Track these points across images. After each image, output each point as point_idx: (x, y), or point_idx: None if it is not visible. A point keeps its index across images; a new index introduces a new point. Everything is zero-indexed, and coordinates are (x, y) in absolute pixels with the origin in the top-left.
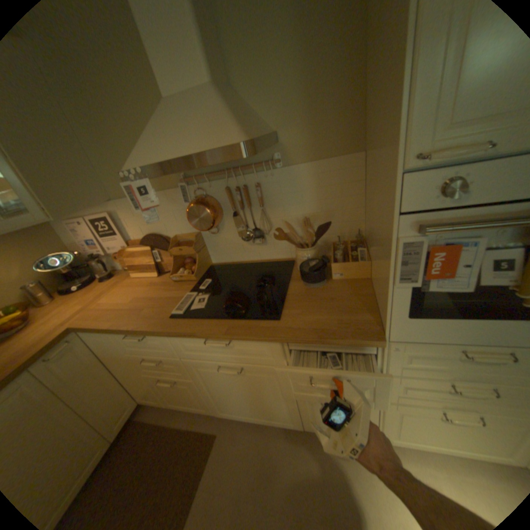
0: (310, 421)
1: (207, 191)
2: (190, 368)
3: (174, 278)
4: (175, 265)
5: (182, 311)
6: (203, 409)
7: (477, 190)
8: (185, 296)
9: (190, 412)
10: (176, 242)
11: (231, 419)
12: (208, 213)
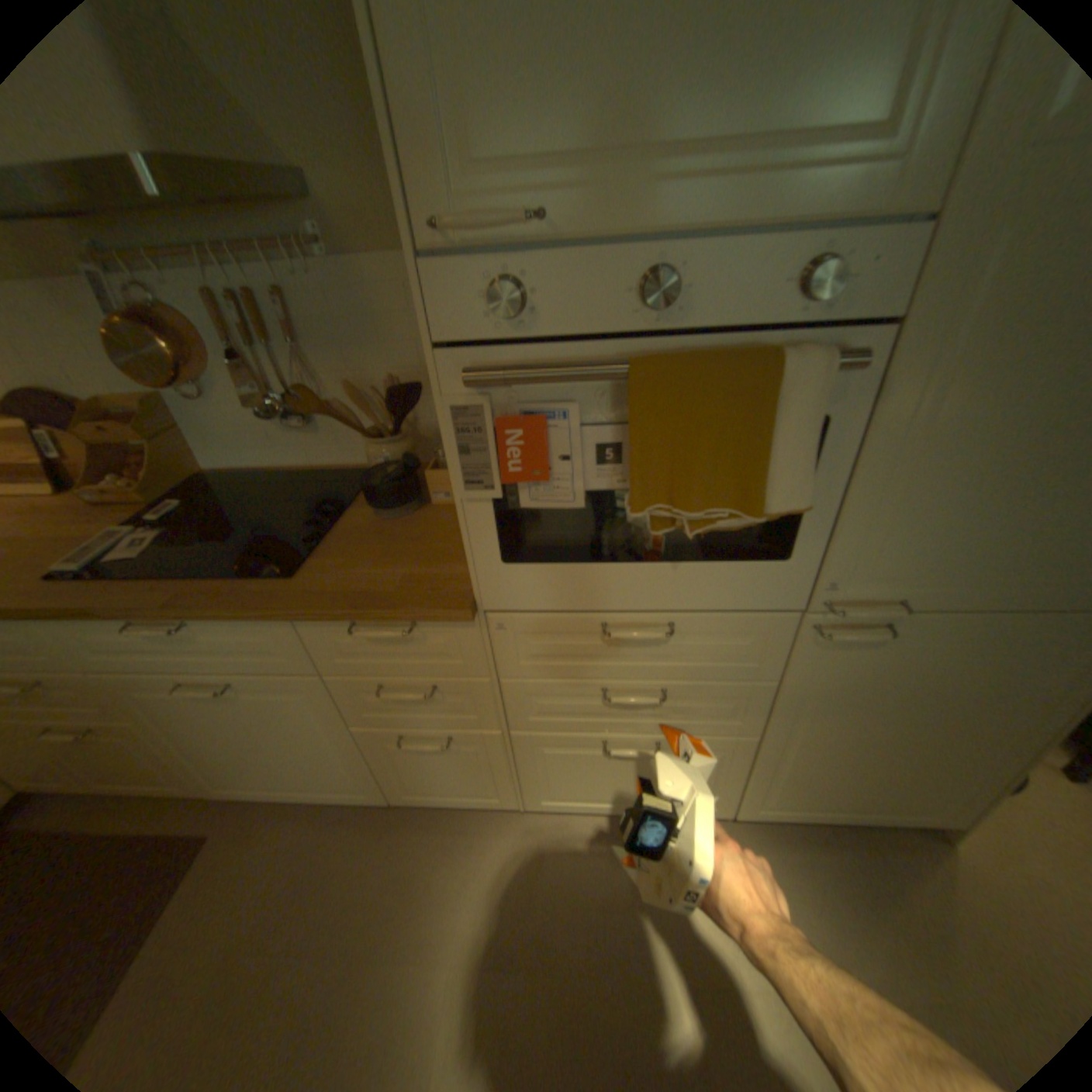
0: (395, 784)
1: (161, 293)
2: (115, 693)
3: (88, 496)
4: (95, 466)
5: (82, 566)
6: (176, 785)
7: (544, 308)
8: (102, 534)
9: (149, 795)
10: (101, 413)
11: (242, 800)
12: (159, 345)
